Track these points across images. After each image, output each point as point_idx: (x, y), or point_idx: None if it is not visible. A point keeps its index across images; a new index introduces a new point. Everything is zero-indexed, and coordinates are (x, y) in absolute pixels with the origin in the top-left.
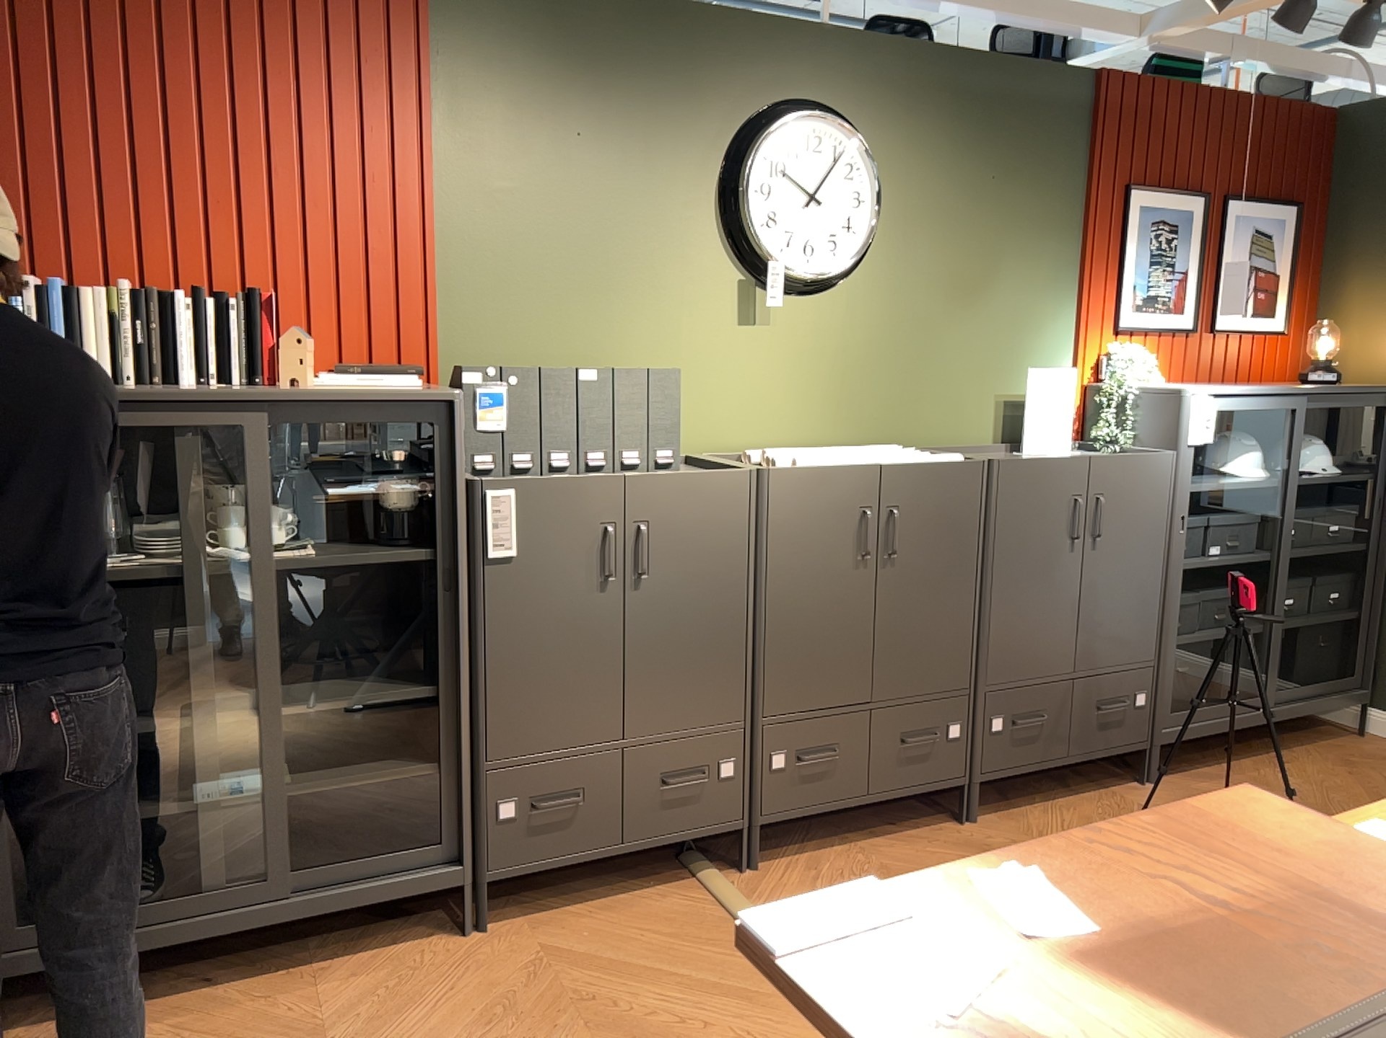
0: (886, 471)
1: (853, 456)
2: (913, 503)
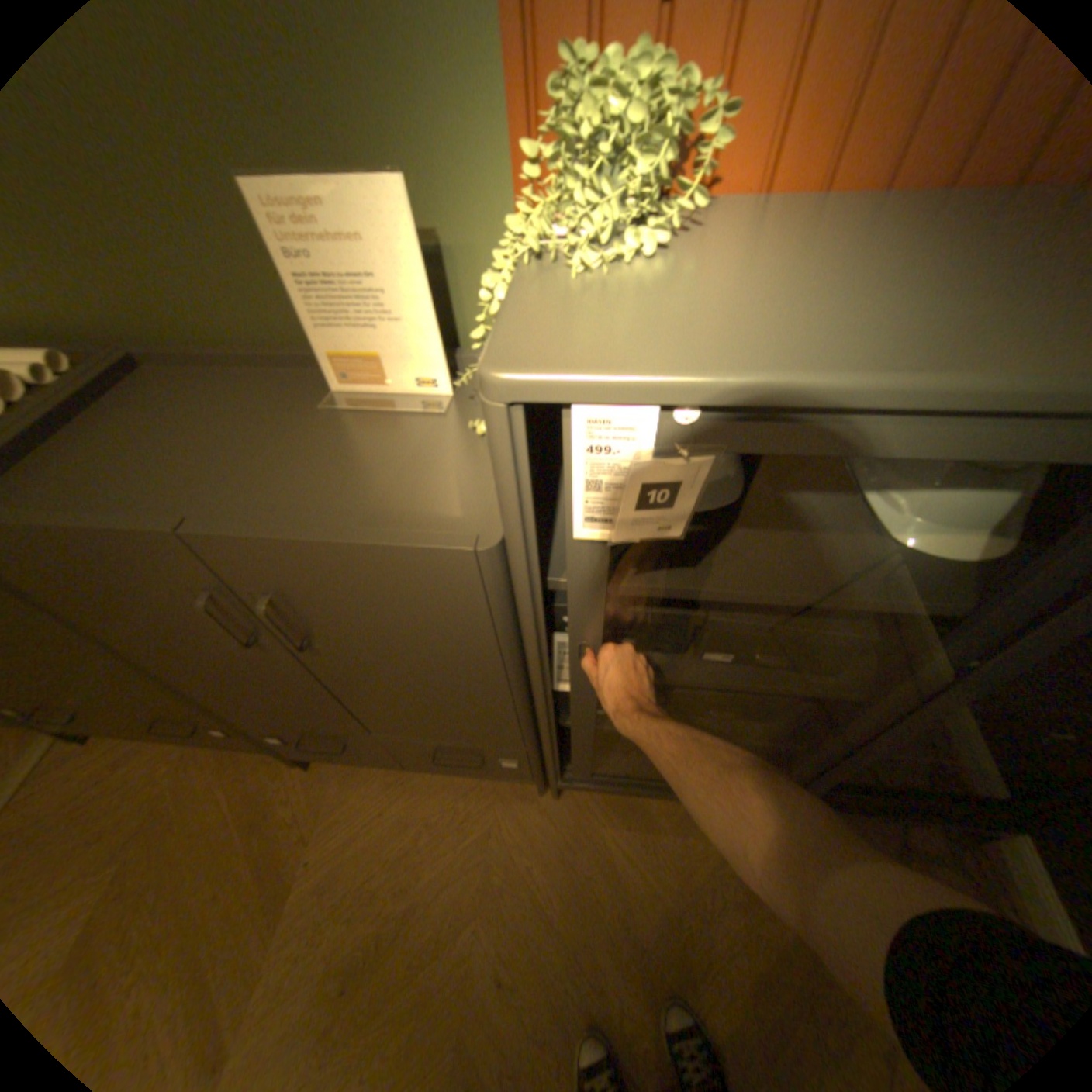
0: None
1: None
2: None
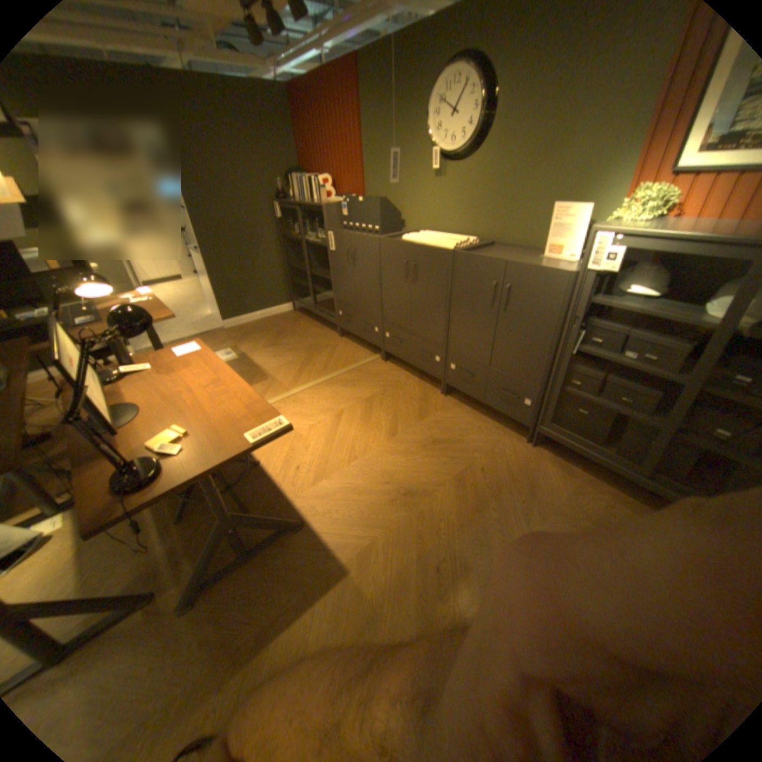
0: (416, 245)
1: (430, 238)
2: (425, 261)
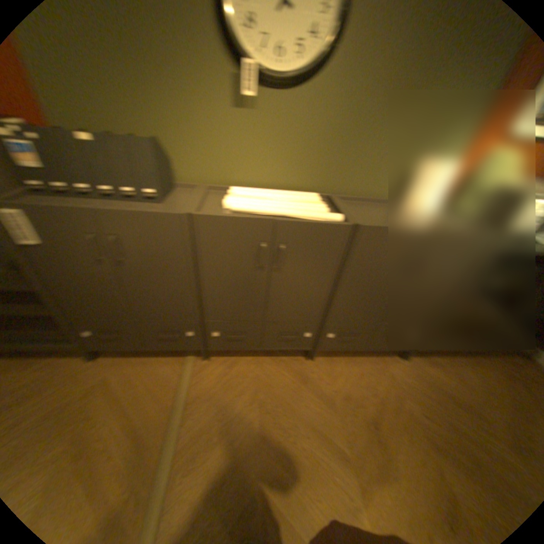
0: (279, 224)
1: (275, 205)
2: (297, 242)
